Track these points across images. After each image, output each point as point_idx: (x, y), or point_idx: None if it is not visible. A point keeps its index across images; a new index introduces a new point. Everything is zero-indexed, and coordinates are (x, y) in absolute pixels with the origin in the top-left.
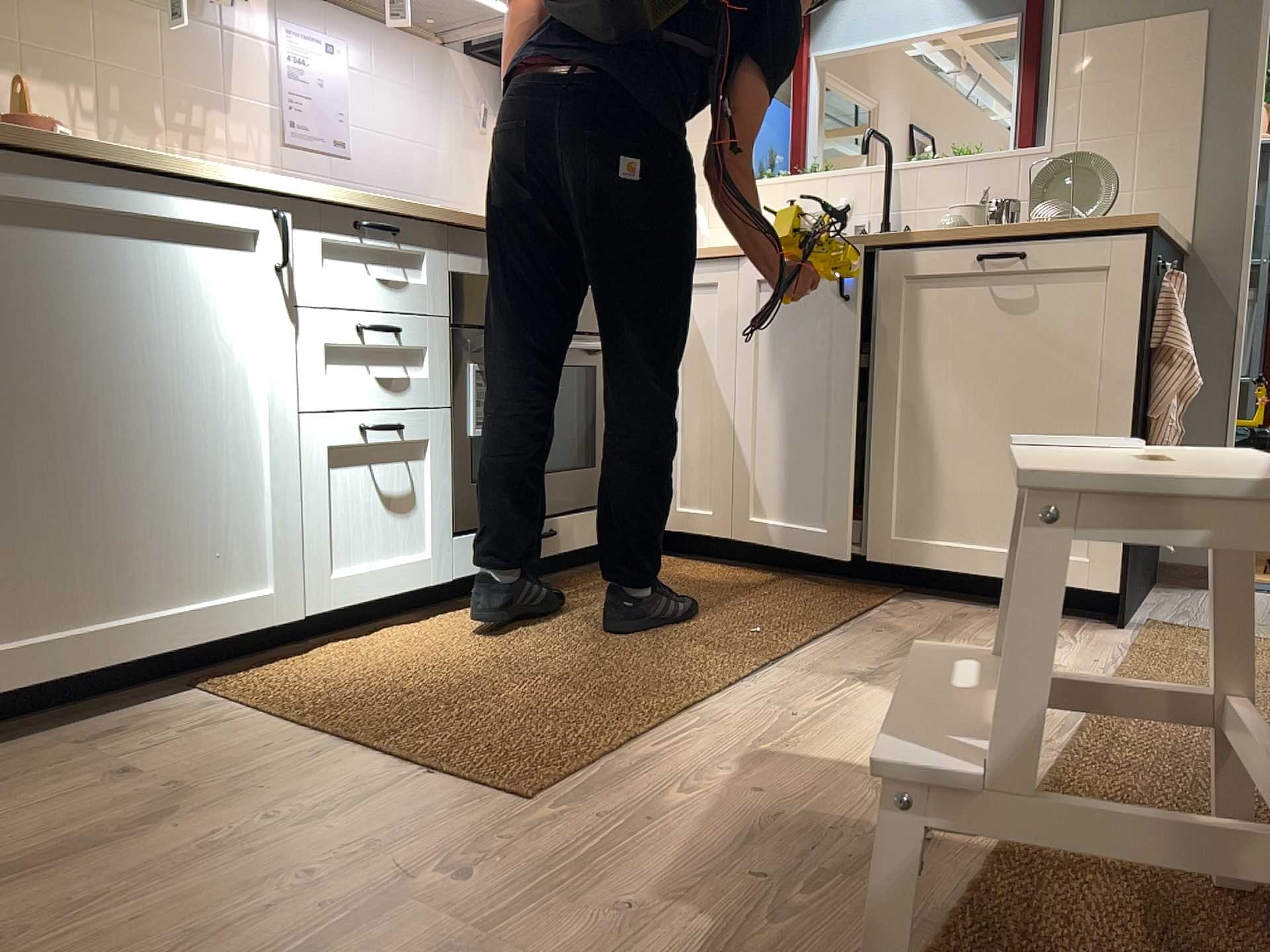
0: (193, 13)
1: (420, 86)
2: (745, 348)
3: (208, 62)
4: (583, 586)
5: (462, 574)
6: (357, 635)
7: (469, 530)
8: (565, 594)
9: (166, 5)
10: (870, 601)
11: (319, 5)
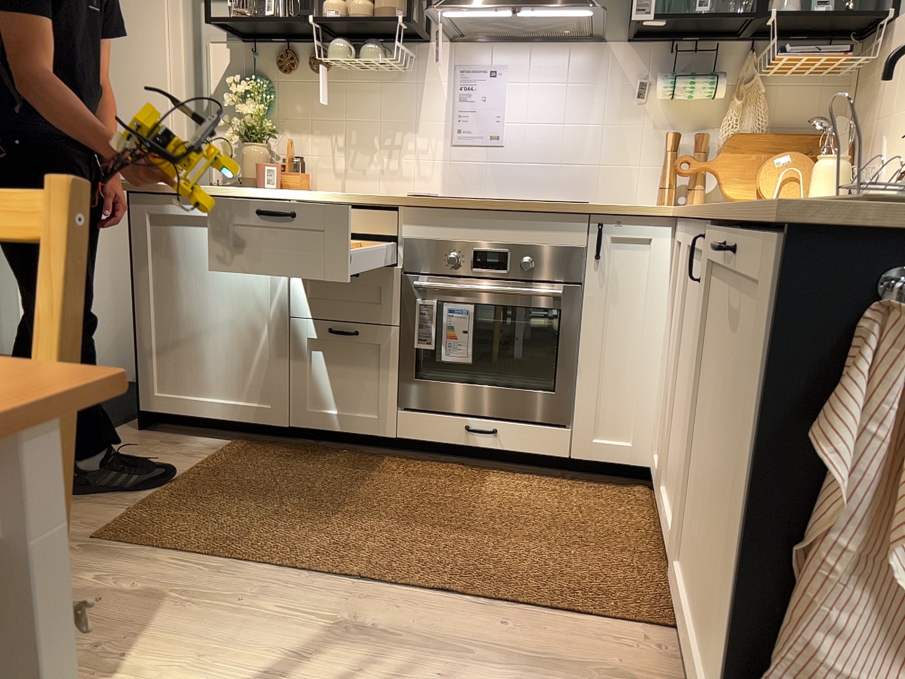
0: (397, 77)
1: (571, 79)
2: (680, 316)
3: (403, 104)
4: (519, 483)
5: (404, 437)
6: (342, 449)
7: (426, 411)
8: (480, 481)
9: (381, 77)
10: (598, 612)
11: (498, 42)
